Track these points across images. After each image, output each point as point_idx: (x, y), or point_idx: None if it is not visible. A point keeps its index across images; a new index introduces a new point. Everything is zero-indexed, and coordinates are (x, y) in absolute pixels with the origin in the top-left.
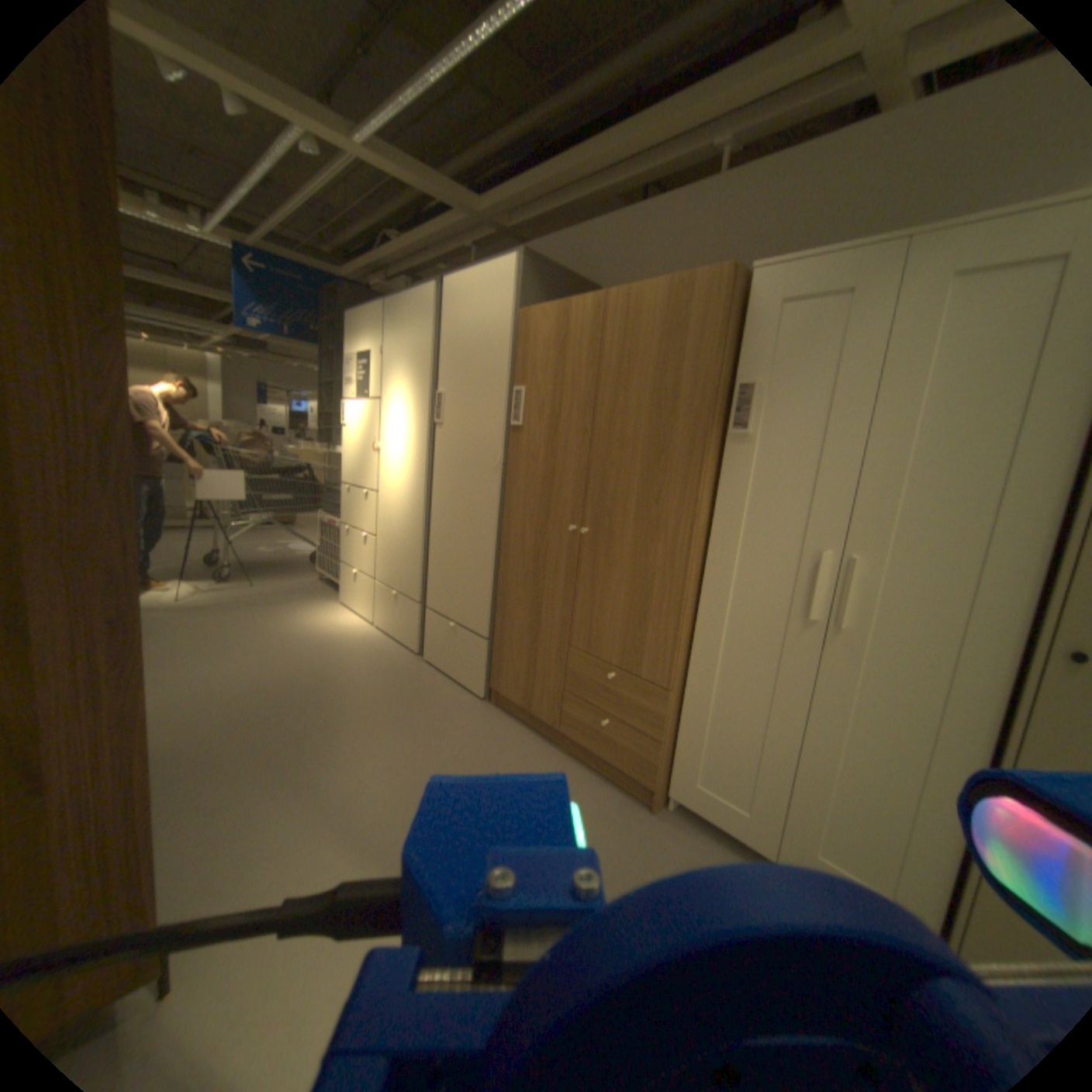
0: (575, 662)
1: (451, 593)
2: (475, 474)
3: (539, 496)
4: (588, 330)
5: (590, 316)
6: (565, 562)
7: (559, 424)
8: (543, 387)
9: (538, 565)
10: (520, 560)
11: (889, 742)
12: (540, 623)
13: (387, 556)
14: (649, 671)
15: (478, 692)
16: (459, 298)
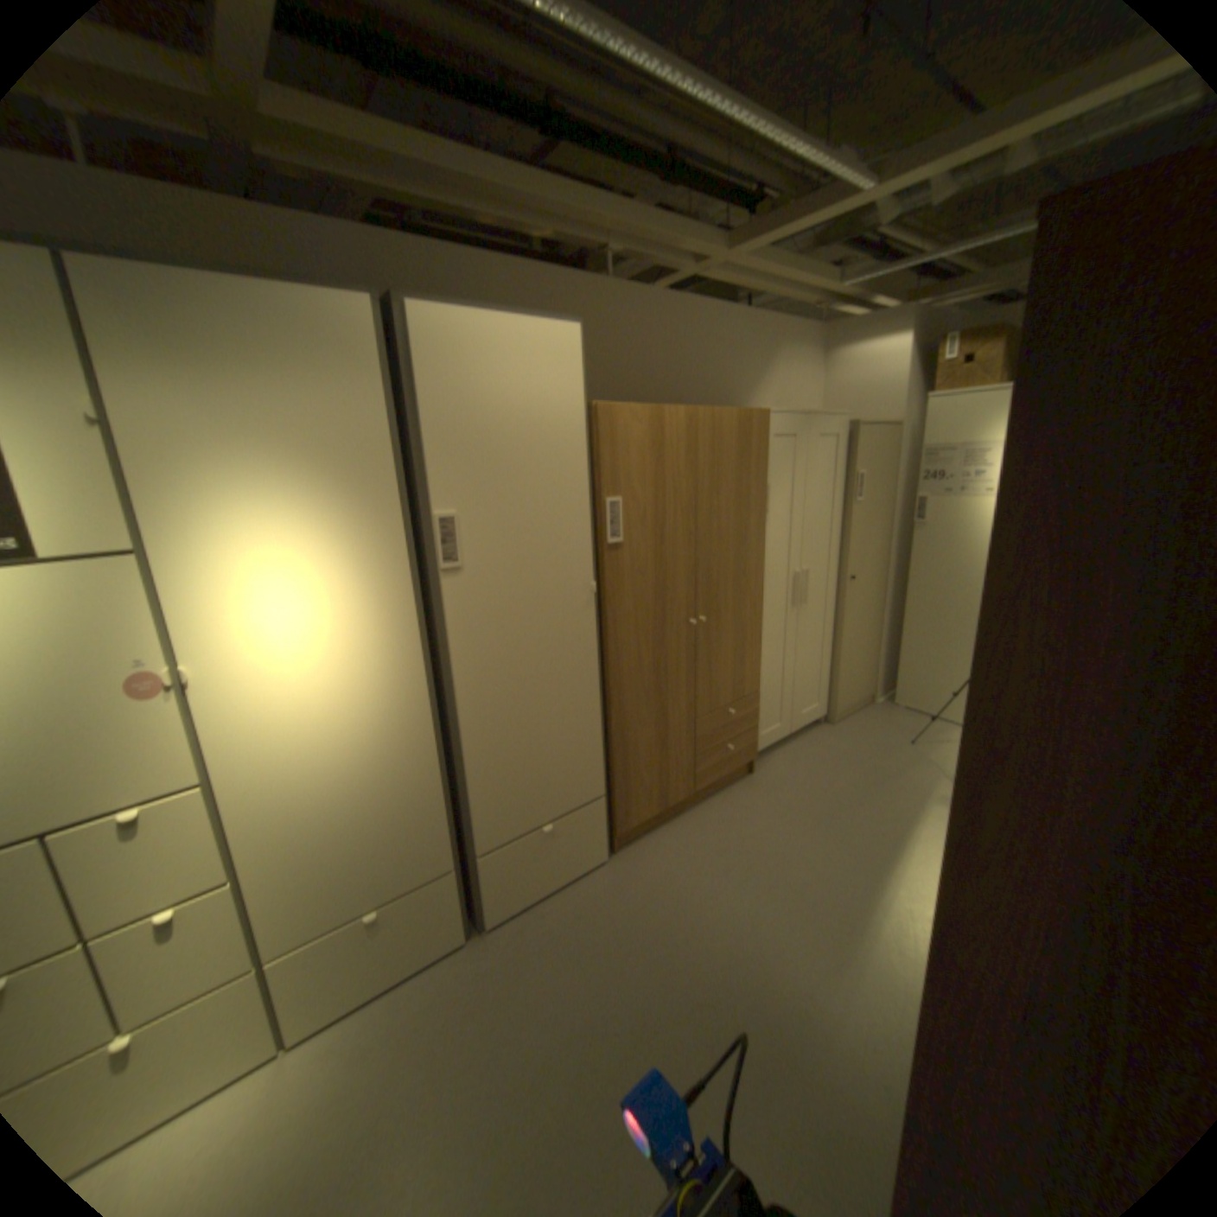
0: (703, 725)
1: (539, 788)
2: (560, 617)
3: (656, 606)
4: (687, 442)
5: (687, 429)
6: (687, 652)
7: (668, 532)
8: (648, 496)
9: (661, 671)
10: (641, 678)
11: (813, 642)
12: (670, 720)
13: (325, 869)
14: (749, 686)
15: (605, 852)
16: (478, 356)
